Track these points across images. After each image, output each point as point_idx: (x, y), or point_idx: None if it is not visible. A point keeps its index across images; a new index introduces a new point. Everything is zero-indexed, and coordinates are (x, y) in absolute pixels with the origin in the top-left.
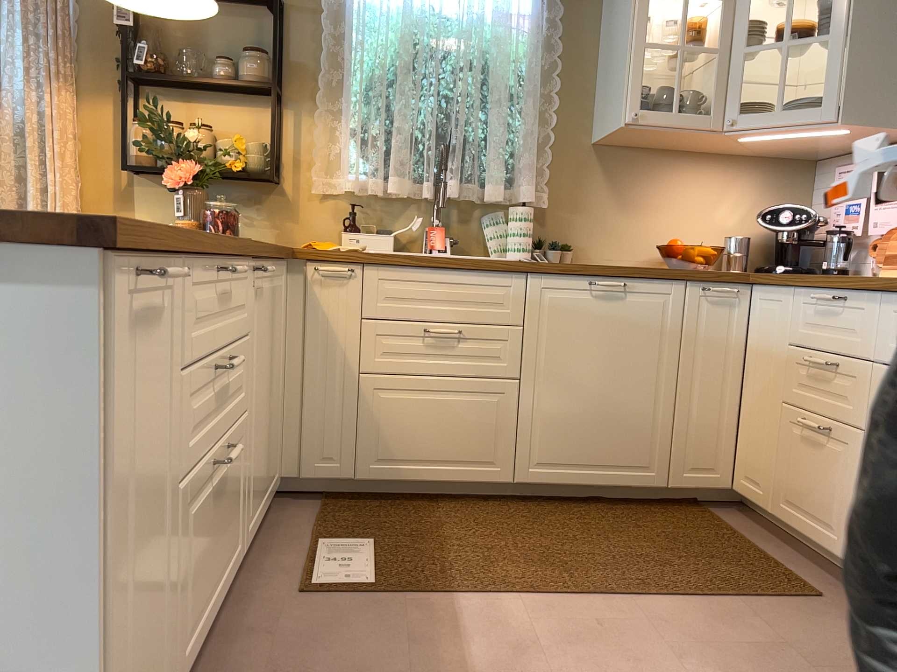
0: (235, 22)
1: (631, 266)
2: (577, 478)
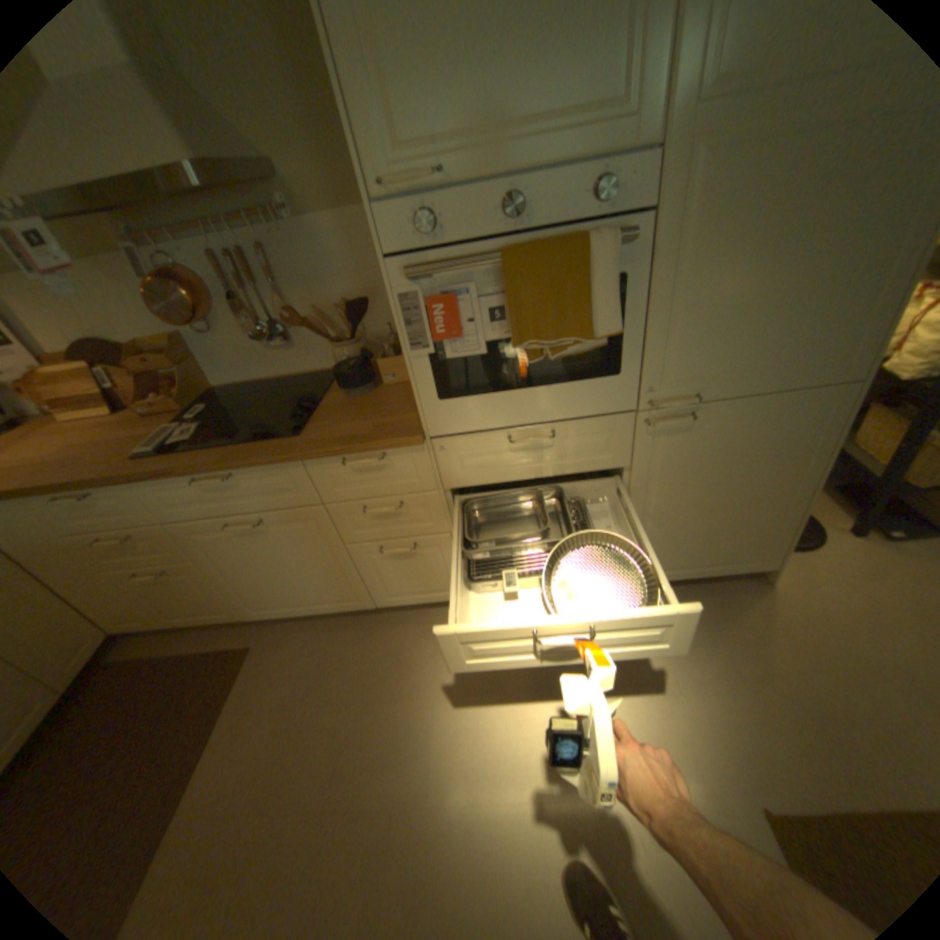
0: None
1: None
2: None
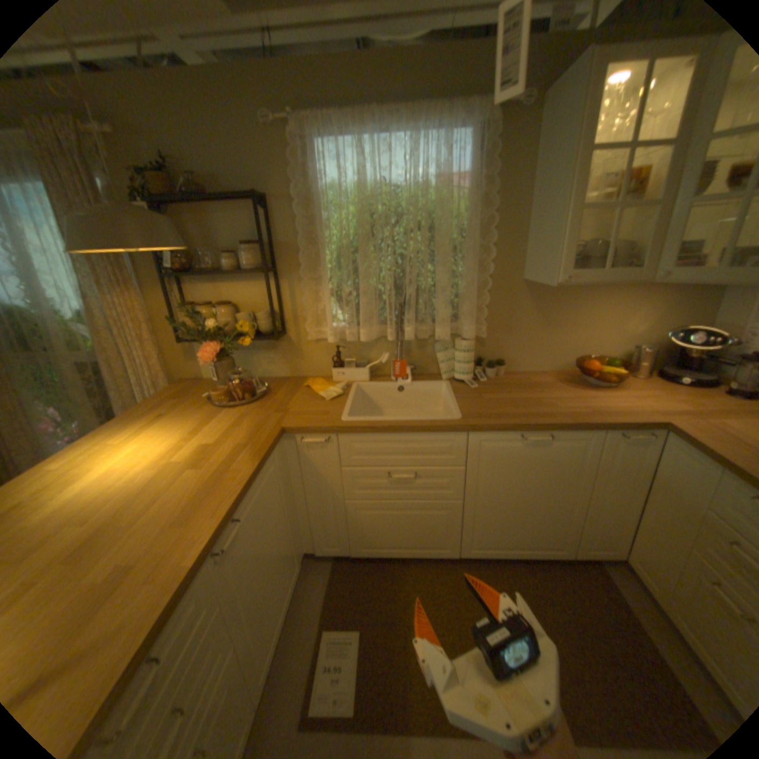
0: (230, 213)
1: (557, 420)
2: (506, 555)
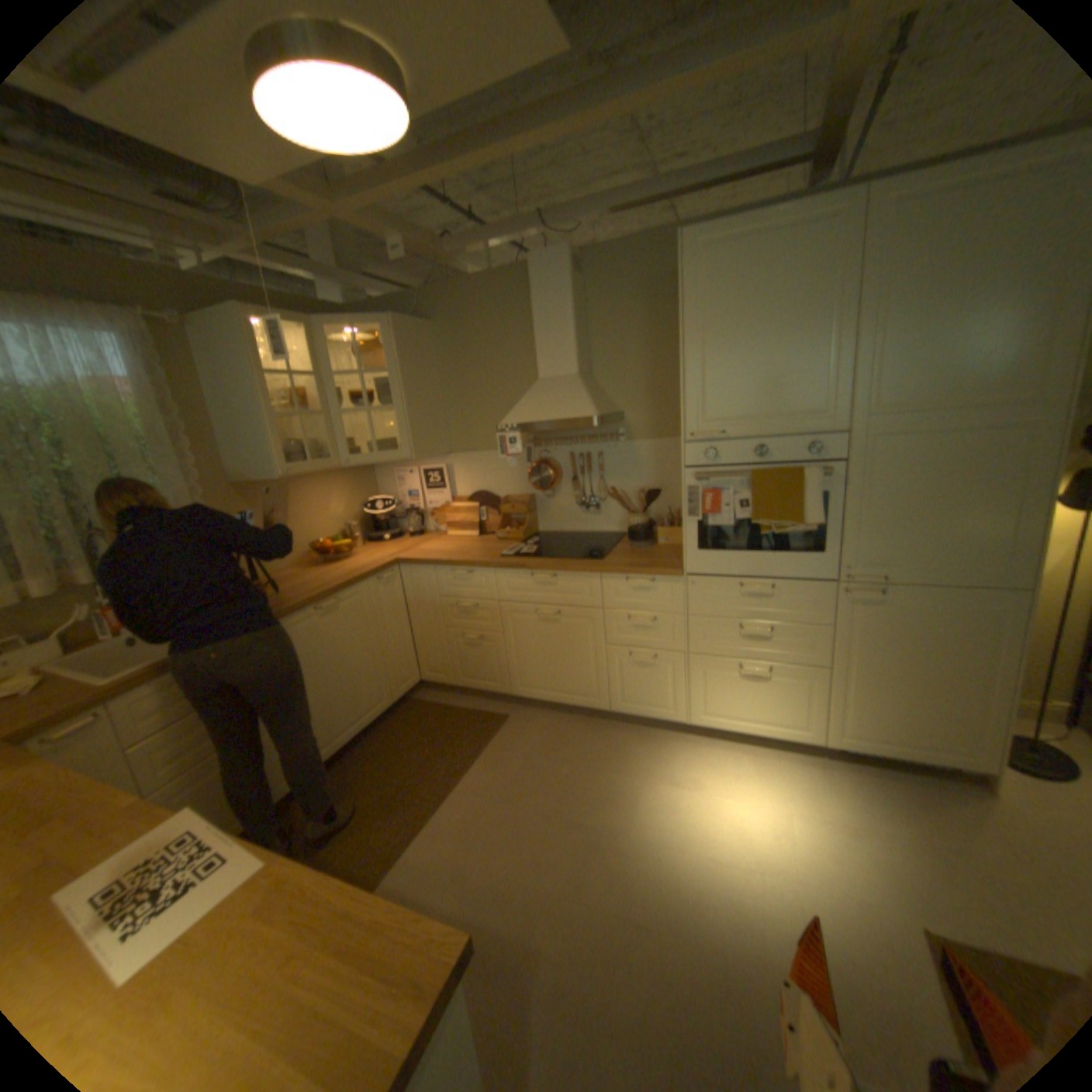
0: None
1: (332, 587)
2: (346, 740)
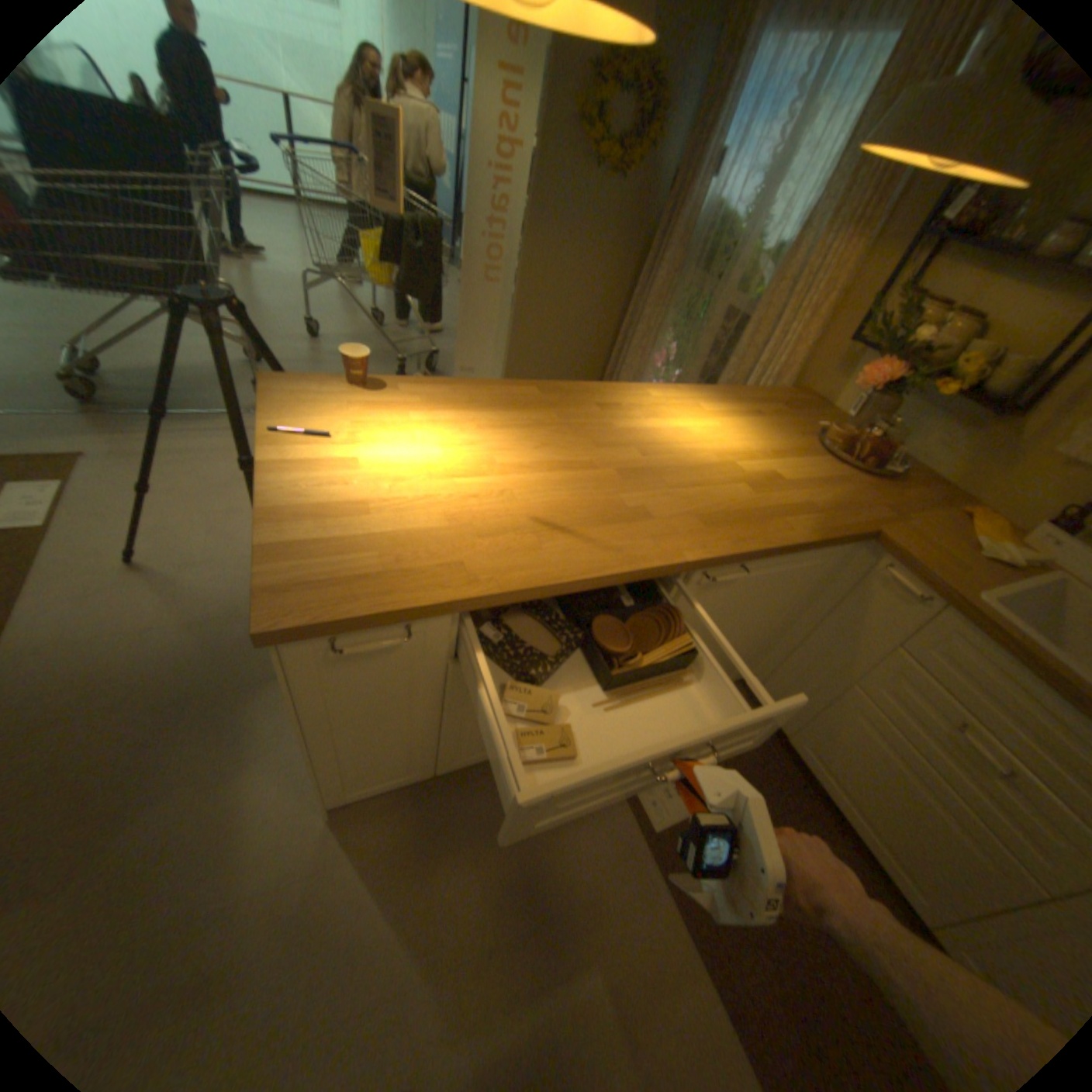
0: None
1: None
2: None
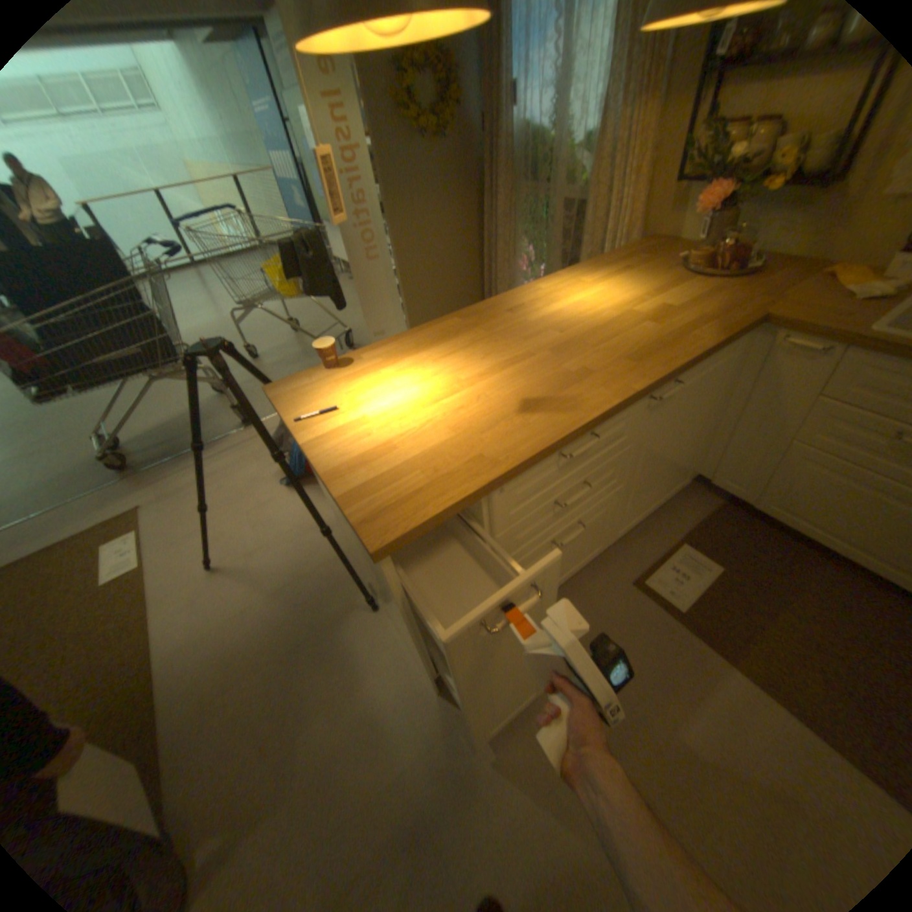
0: None
1: None
2: None
